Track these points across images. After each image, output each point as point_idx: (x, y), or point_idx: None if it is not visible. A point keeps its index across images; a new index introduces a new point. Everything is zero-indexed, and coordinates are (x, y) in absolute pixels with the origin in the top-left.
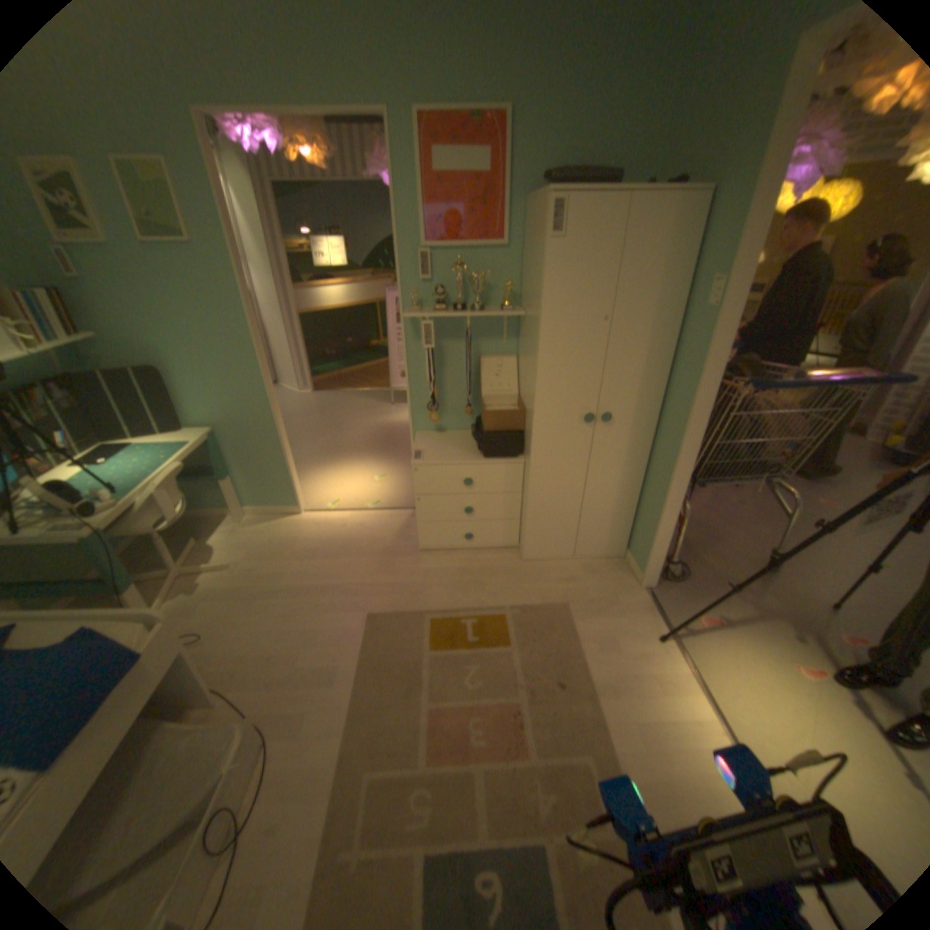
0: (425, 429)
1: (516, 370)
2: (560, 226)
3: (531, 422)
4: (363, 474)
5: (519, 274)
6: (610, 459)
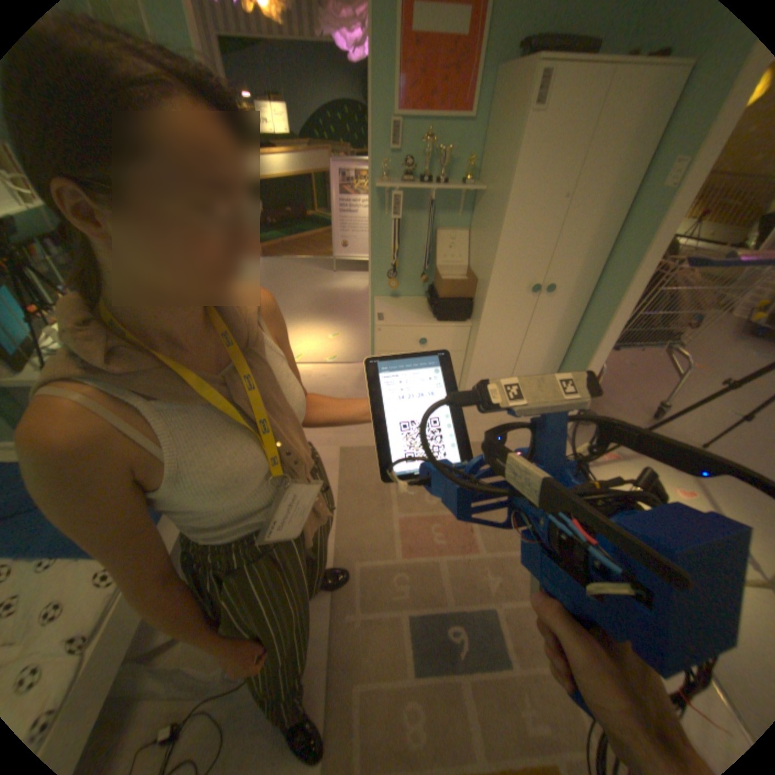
0: (382, 293)
1: (467, 242)
2: (544, 98)
3: (485, 290)
4: (318, 332)
5: (481, 147)
6: (547, 325)
